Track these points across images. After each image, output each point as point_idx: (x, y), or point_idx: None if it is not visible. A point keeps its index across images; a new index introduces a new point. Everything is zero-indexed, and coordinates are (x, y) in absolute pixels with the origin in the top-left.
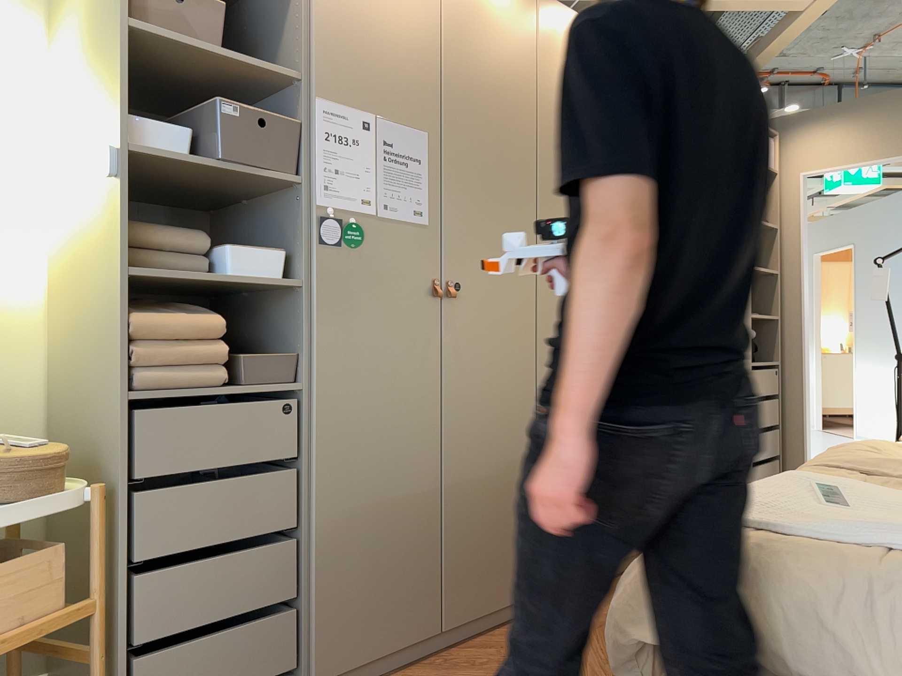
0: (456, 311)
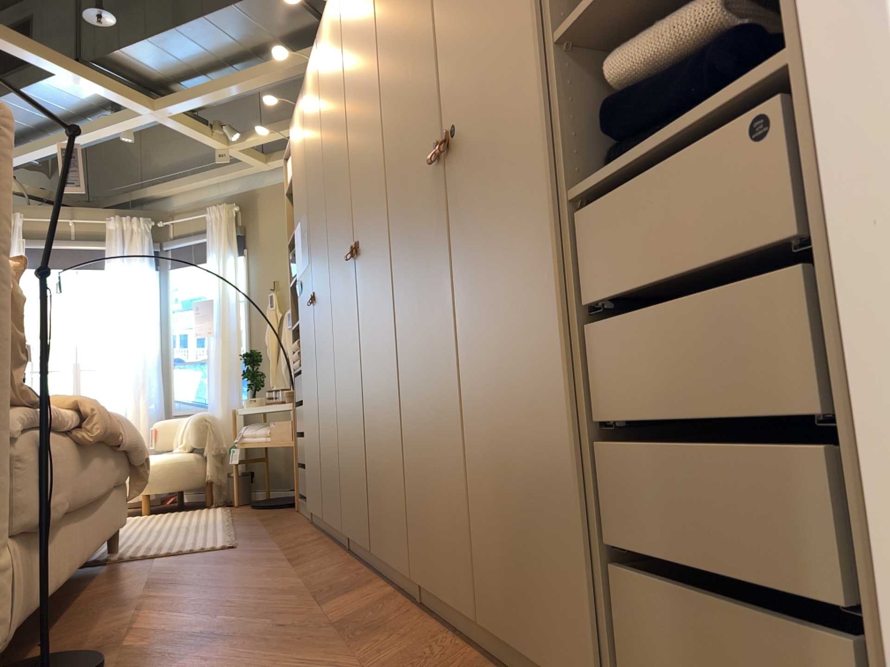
0: (319, 310)
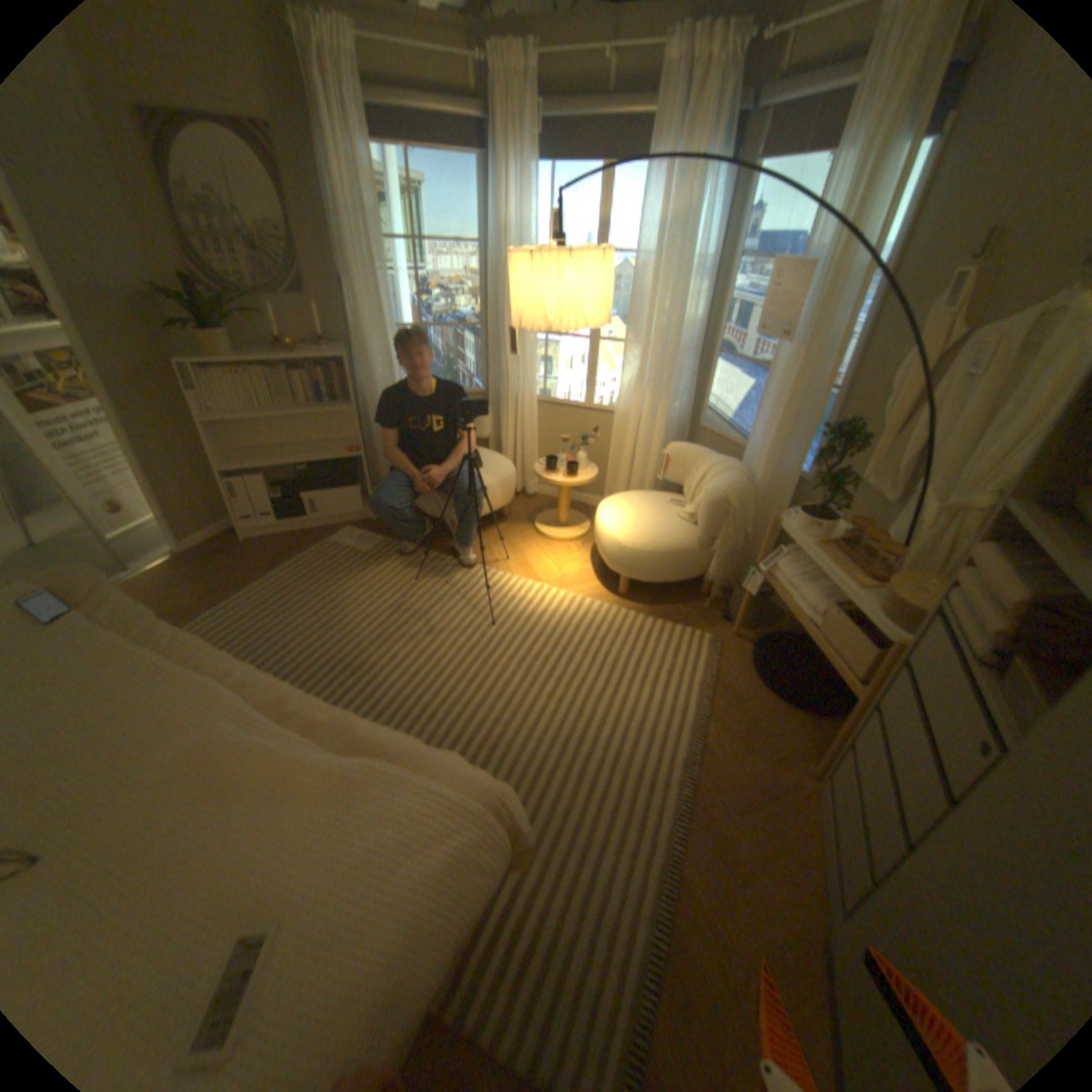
0: None
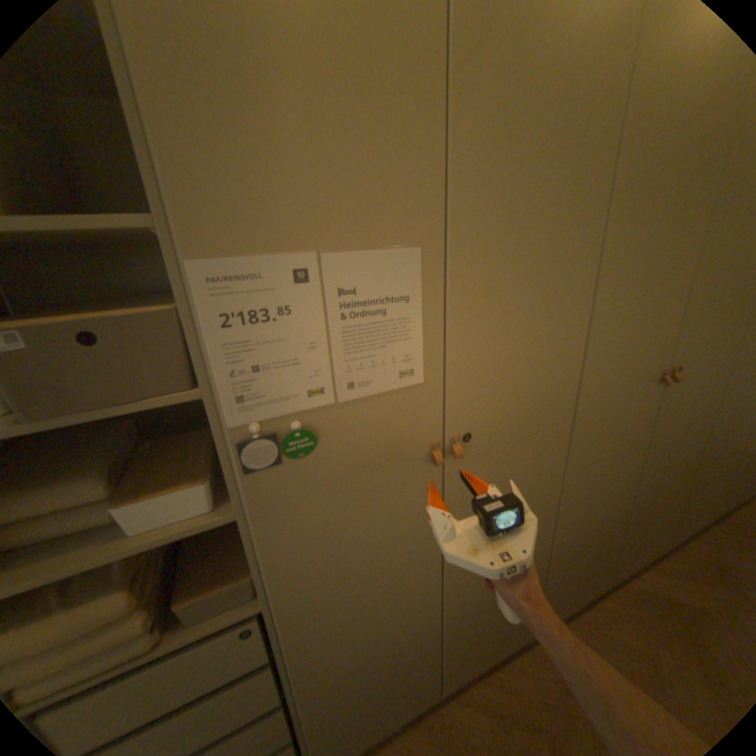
0: (464, 463)
